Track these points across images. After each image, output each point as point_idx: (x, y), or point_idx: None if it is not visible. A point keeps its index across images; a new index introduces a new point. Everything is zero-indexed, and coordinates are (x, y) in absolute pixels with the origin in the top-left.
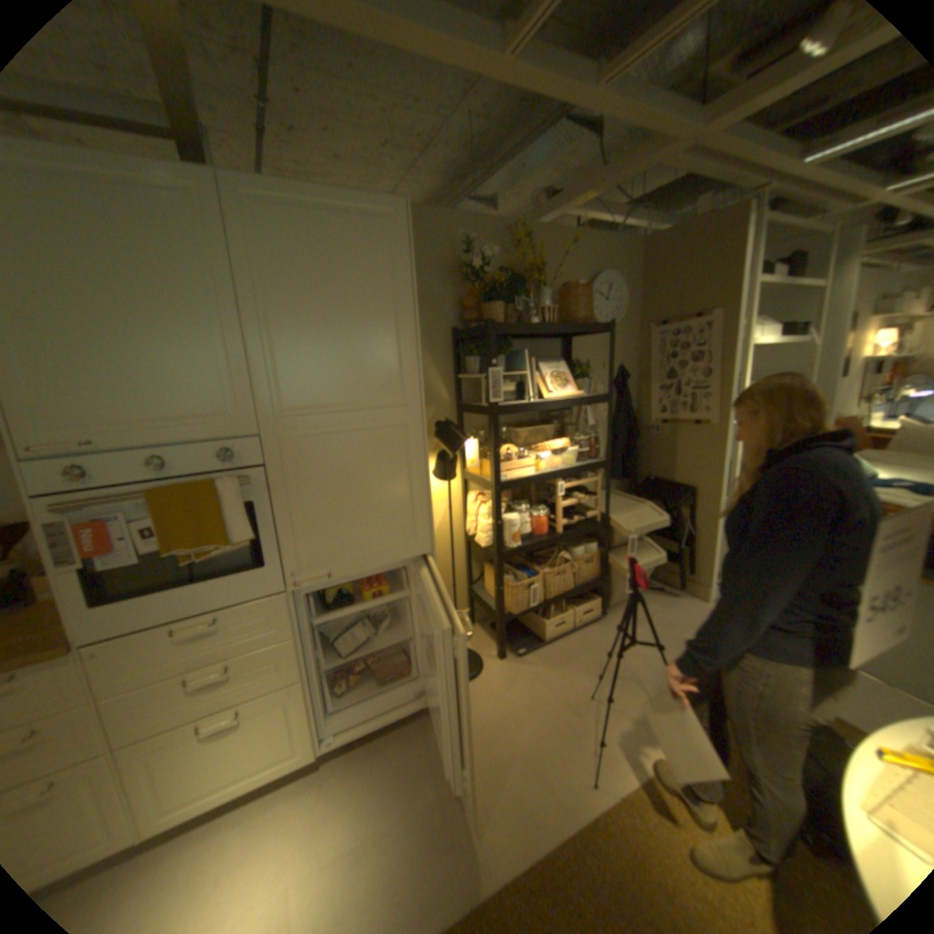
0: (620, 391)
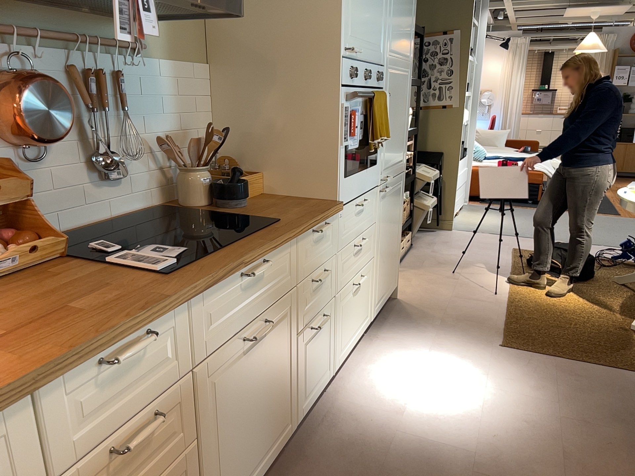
0: None
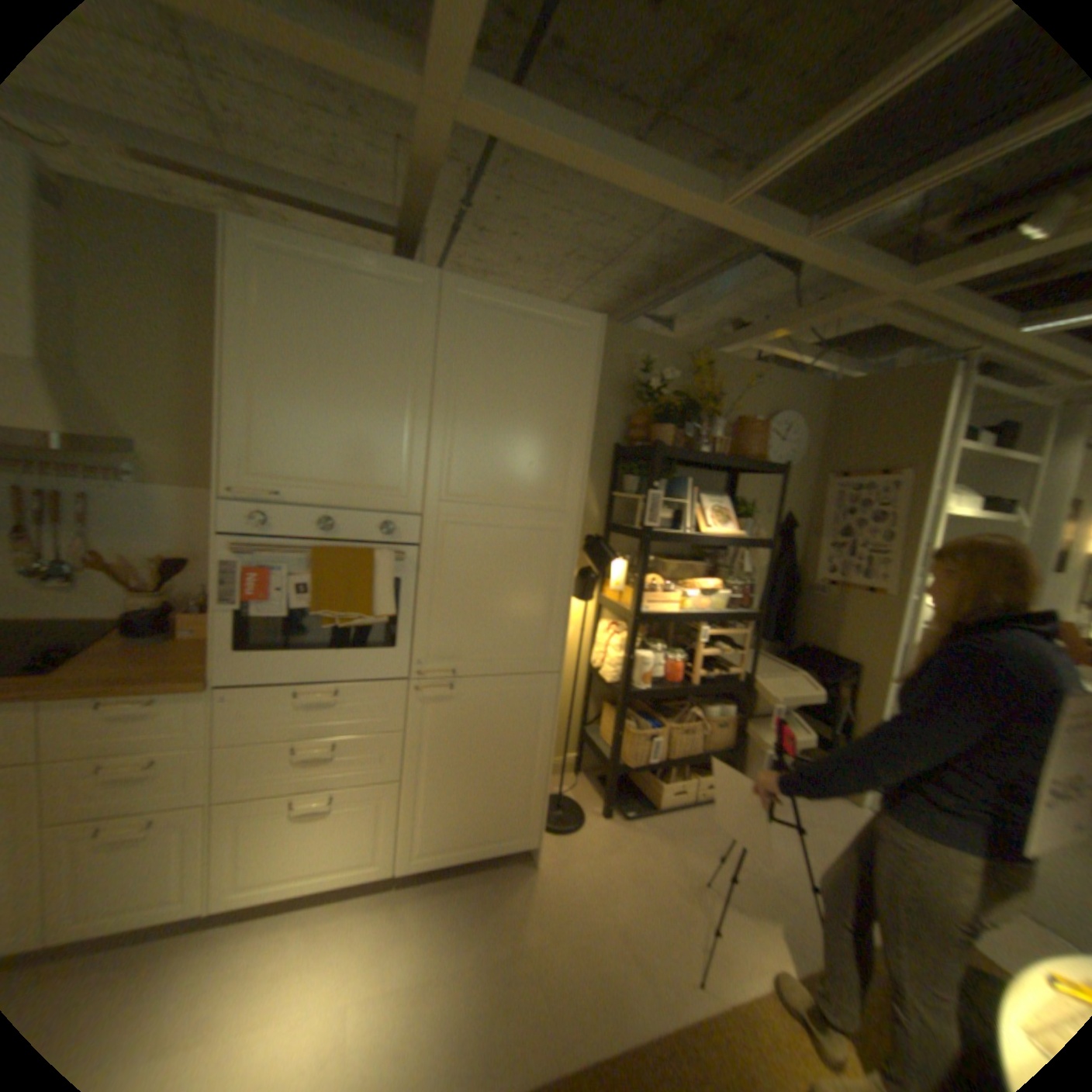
0: (783, 540)
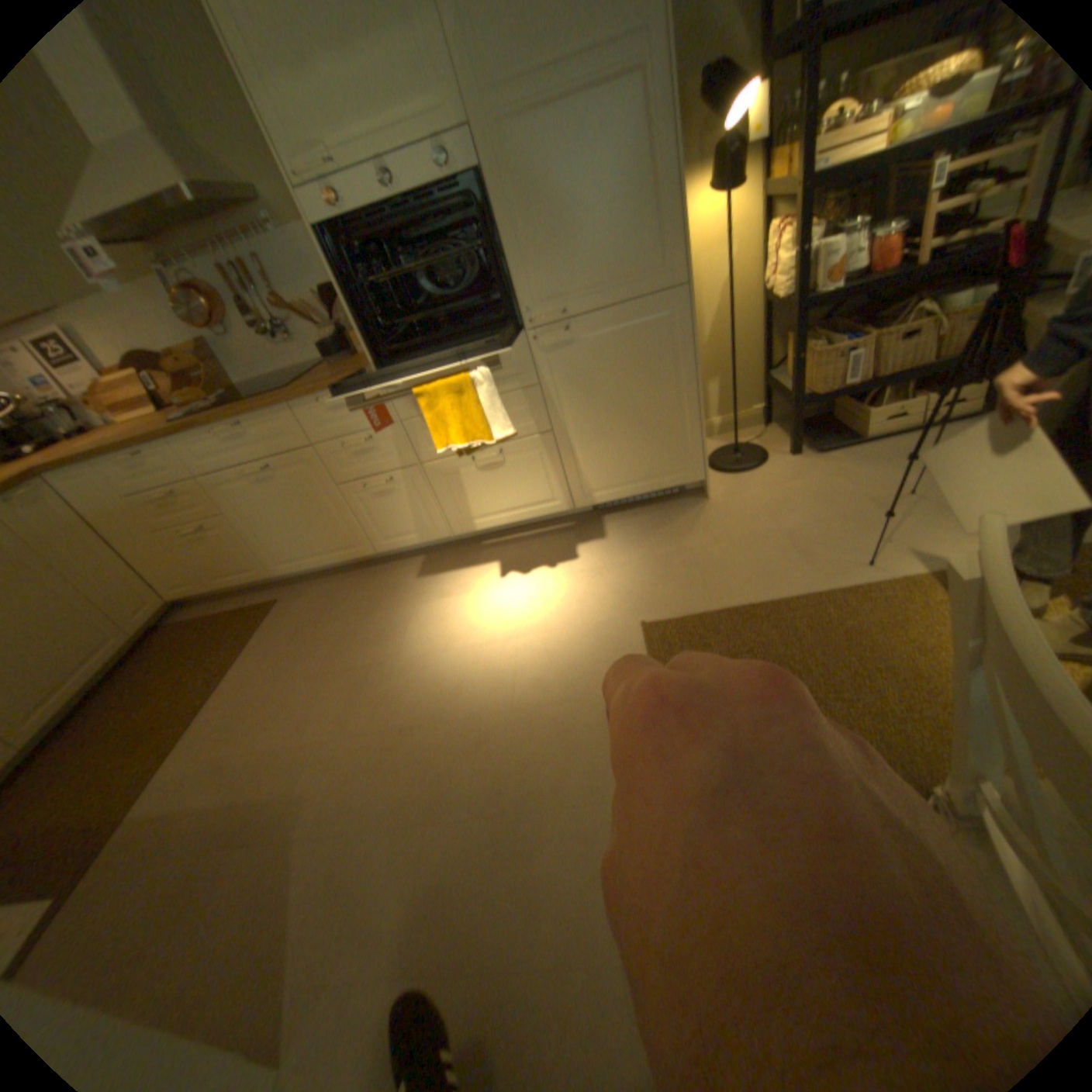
0: None
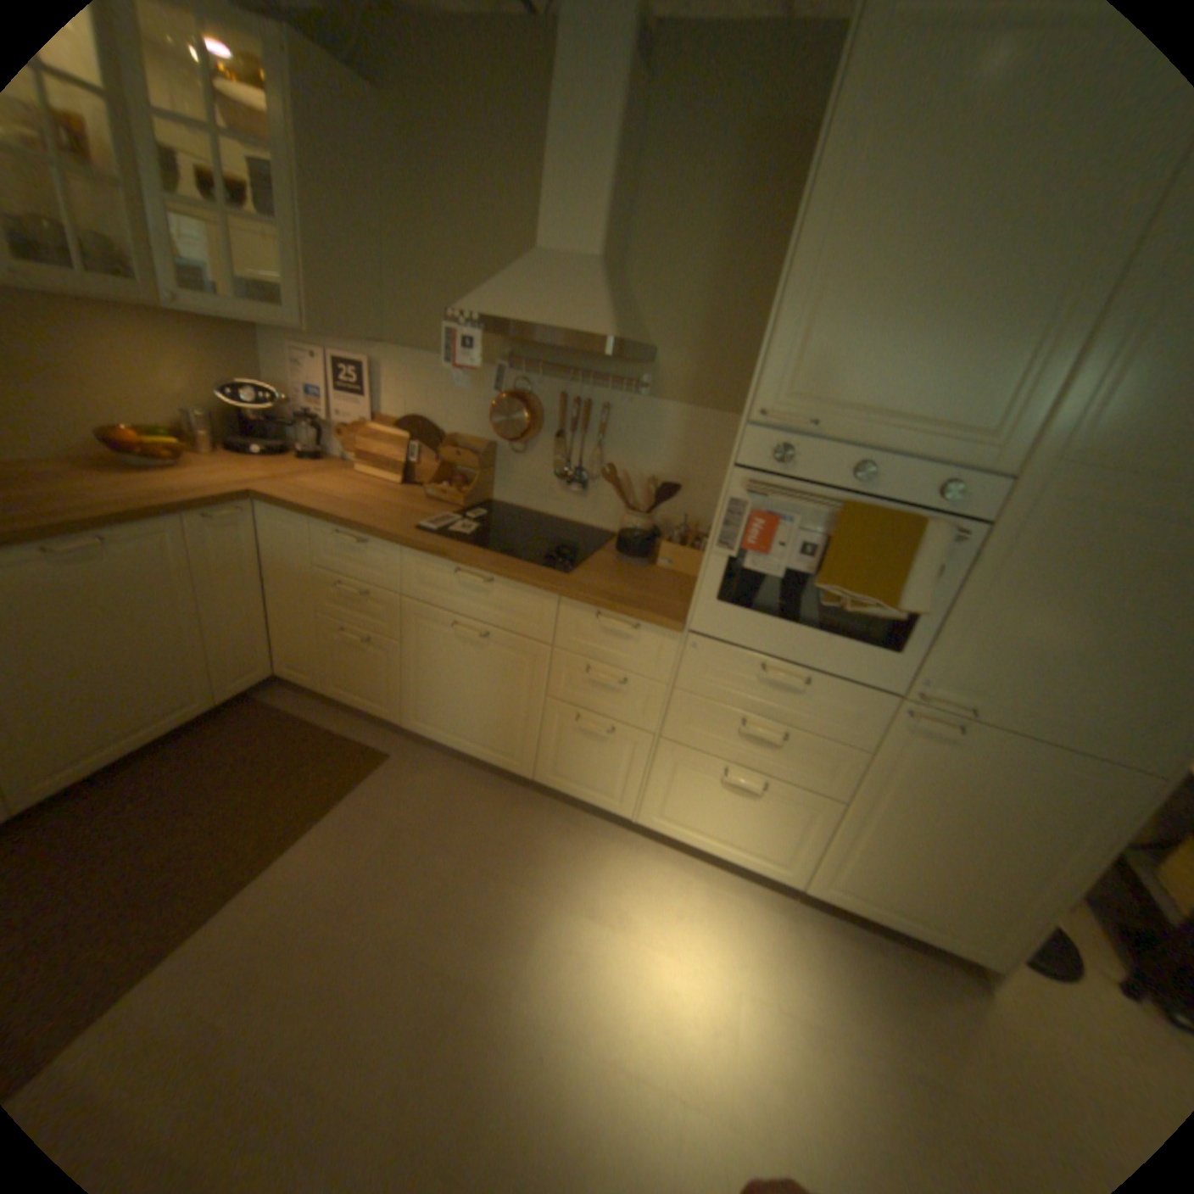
0: None
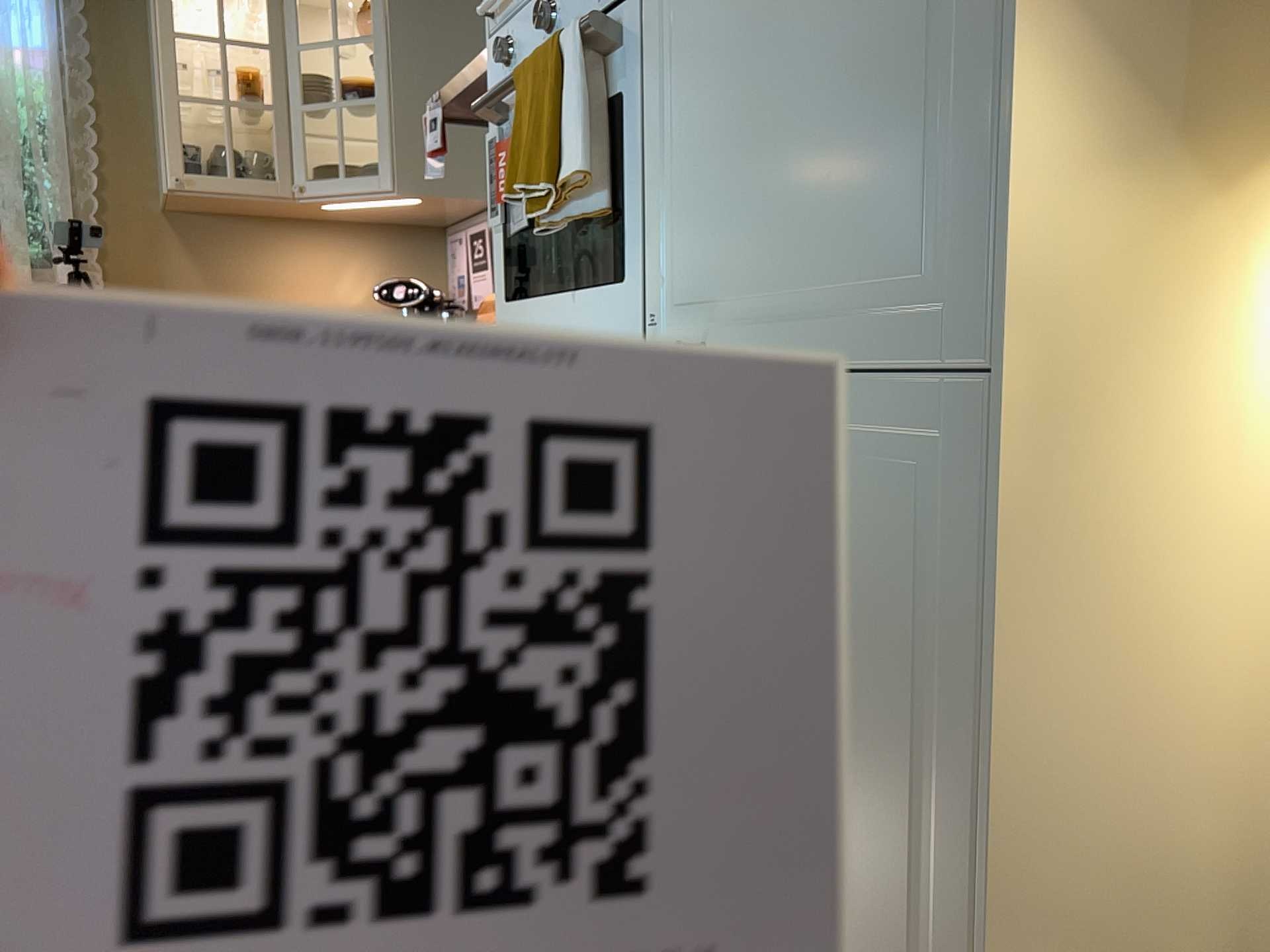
0: None
